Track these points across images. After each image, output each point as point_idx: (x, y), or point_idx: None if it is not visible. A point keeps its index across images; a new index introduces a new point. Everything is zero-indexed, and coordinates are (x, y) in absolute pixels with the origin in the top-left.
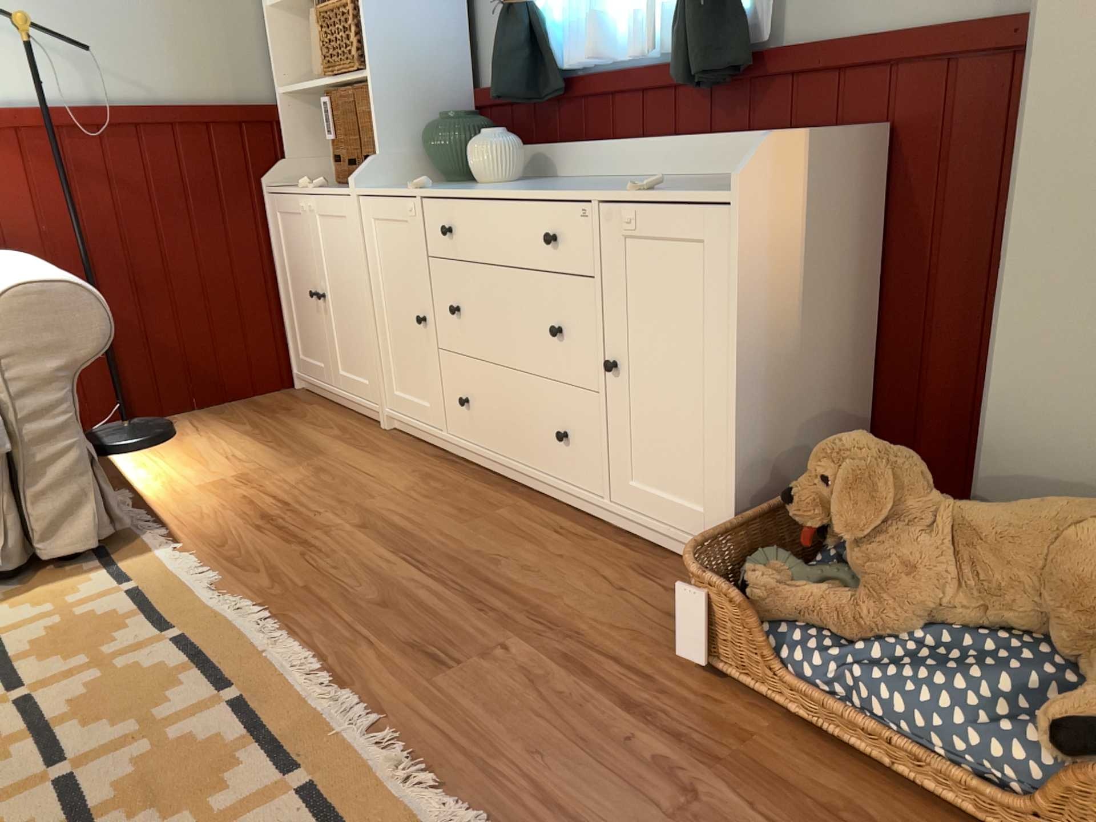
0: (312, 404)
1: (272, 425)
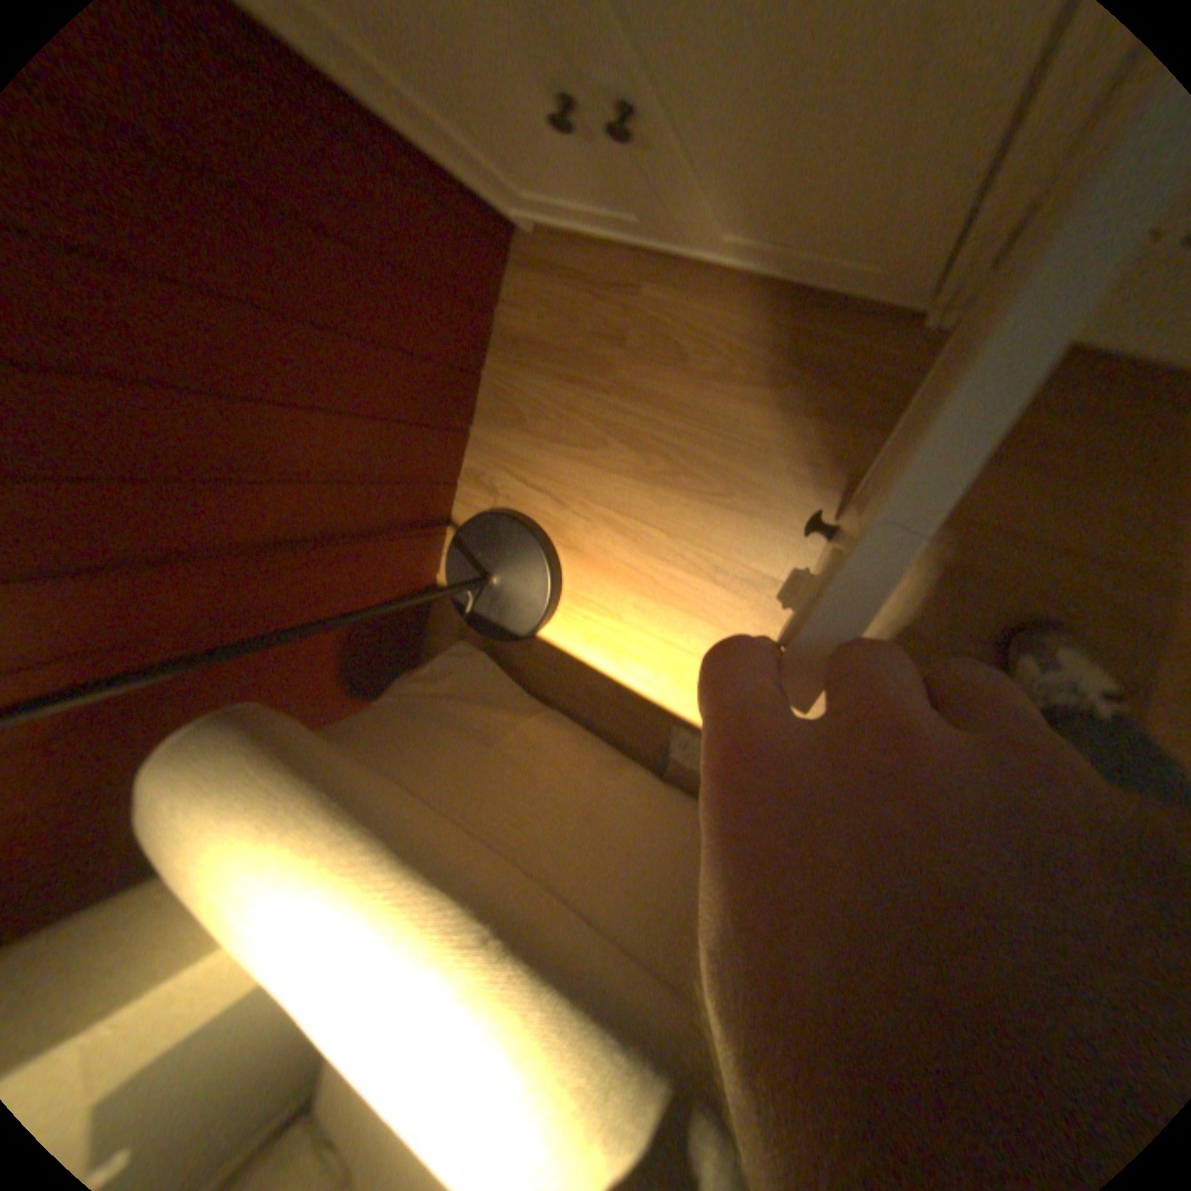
0: (643, 280)
1: (659, 416)
